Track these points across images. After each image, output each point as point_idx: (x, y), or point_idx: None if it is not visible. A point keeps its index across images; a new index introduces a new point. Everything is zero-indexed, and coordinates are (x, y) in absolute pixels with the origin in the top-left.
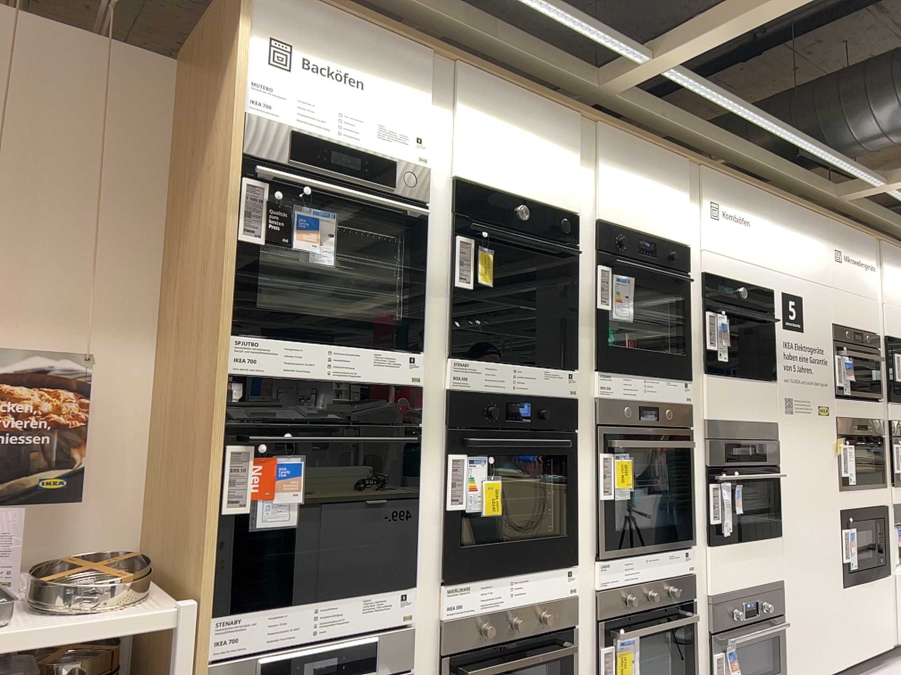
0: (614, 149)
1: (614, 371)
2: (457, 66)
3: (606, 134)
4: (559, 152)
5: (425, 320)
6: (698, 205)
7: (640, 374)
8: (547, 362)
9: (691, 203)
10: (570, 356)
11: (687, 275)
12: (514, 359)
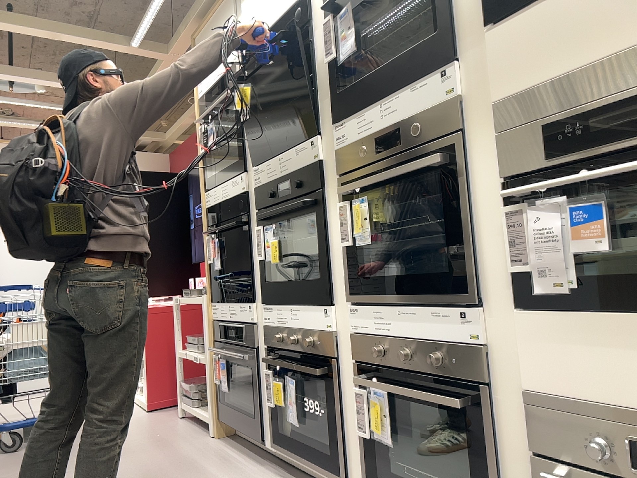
0: None
1: (345, 115)
2: None
3: None
4: None
5: (245, 151)
6: None
7: (372, 101)
8: (301, 139)
9: None
10: (317, 123)
11: None
12: (284, 149)
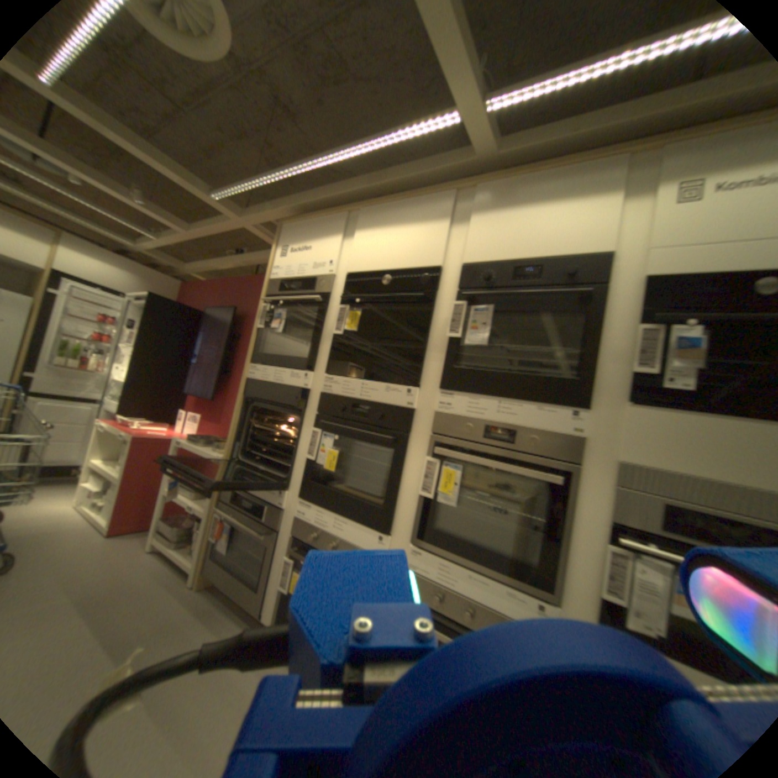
0: (491, 197)
1: (456, 389)
2: (360, 210)
3: (484, 189)
4: (426, 227)
5: (318, 354)
6: (650, 194)
7: (491, 394)
8: (394, 380)
9: (634, 198)
10: (417, 376)
11: (604, 285)
12: (369, 377)
